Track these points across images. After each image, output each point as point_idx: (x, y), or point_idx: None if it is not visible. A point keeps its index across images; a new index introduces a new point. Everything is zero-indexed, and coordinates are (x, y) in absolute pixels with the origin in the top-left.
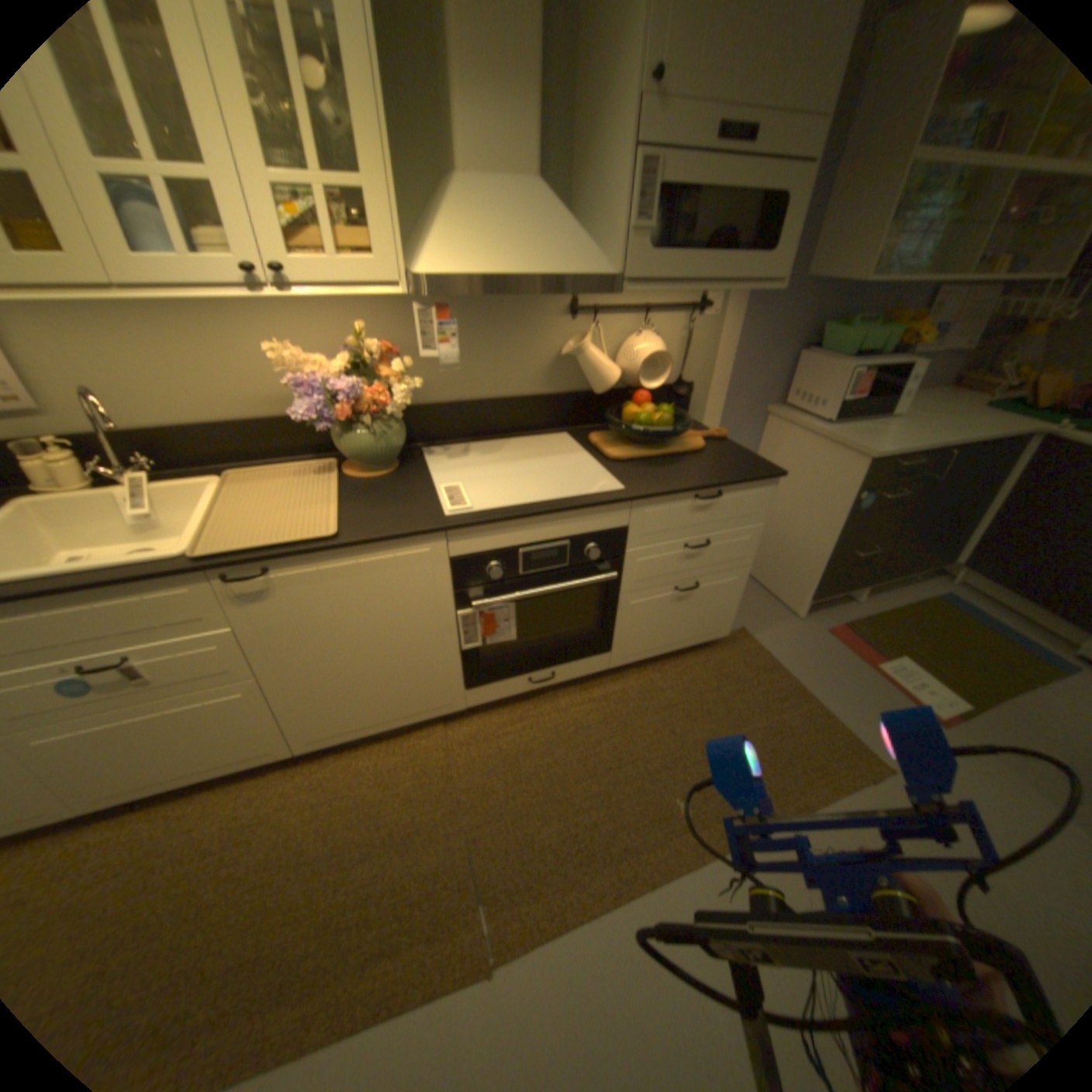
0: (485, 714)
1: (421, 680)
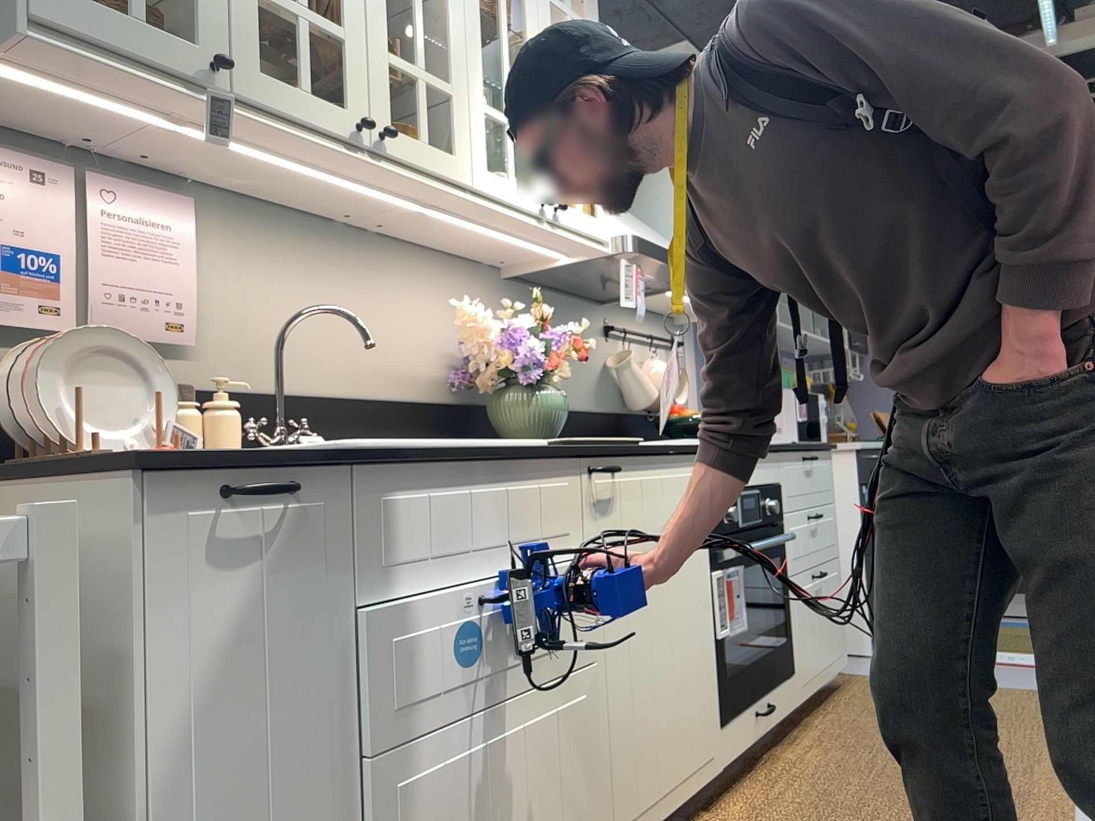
0: (728, 792)
1: (695, 692)
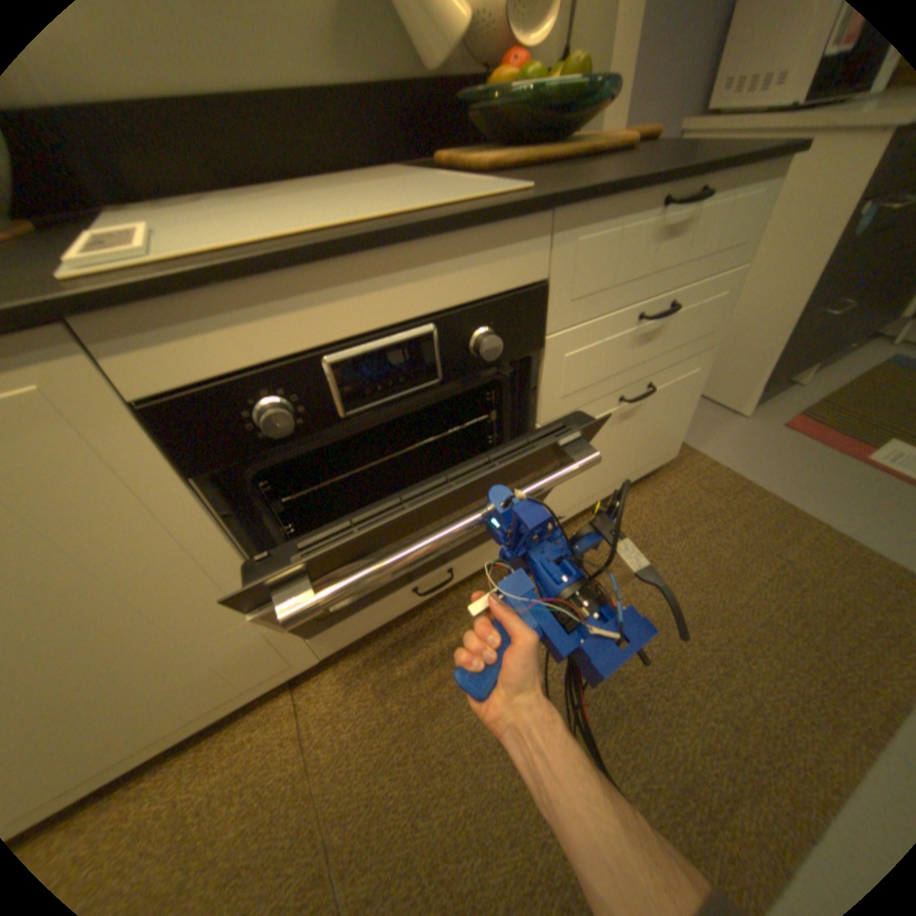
0: (354, 650)
1: (201, 653)
